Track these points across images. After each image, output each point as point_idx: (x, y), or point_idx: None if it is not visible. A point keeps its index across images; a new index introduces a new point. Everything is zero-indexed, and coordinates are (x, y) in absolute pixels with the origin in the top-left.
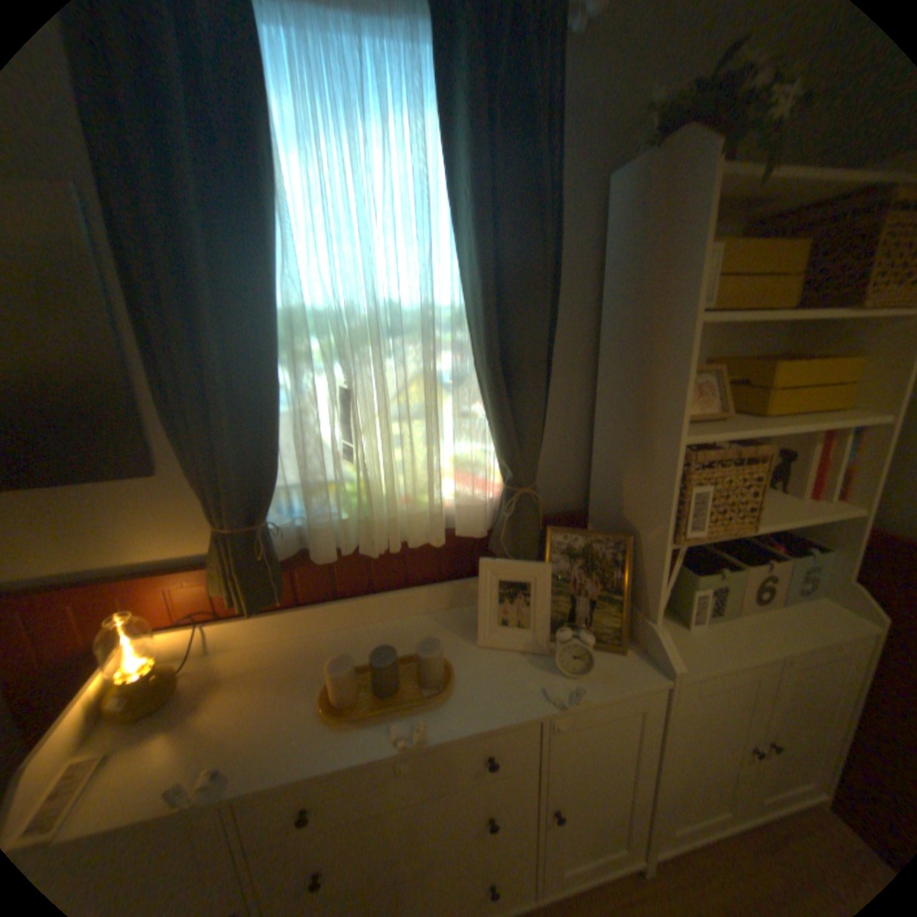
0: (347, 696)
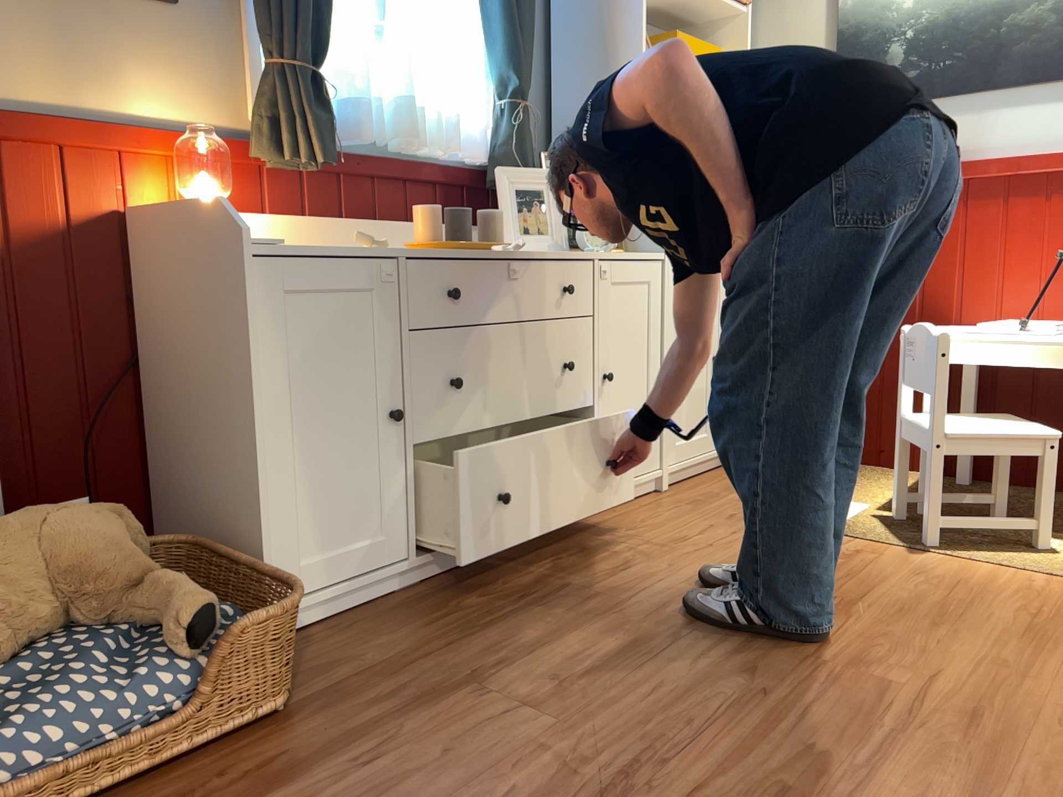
0: (438, 236)
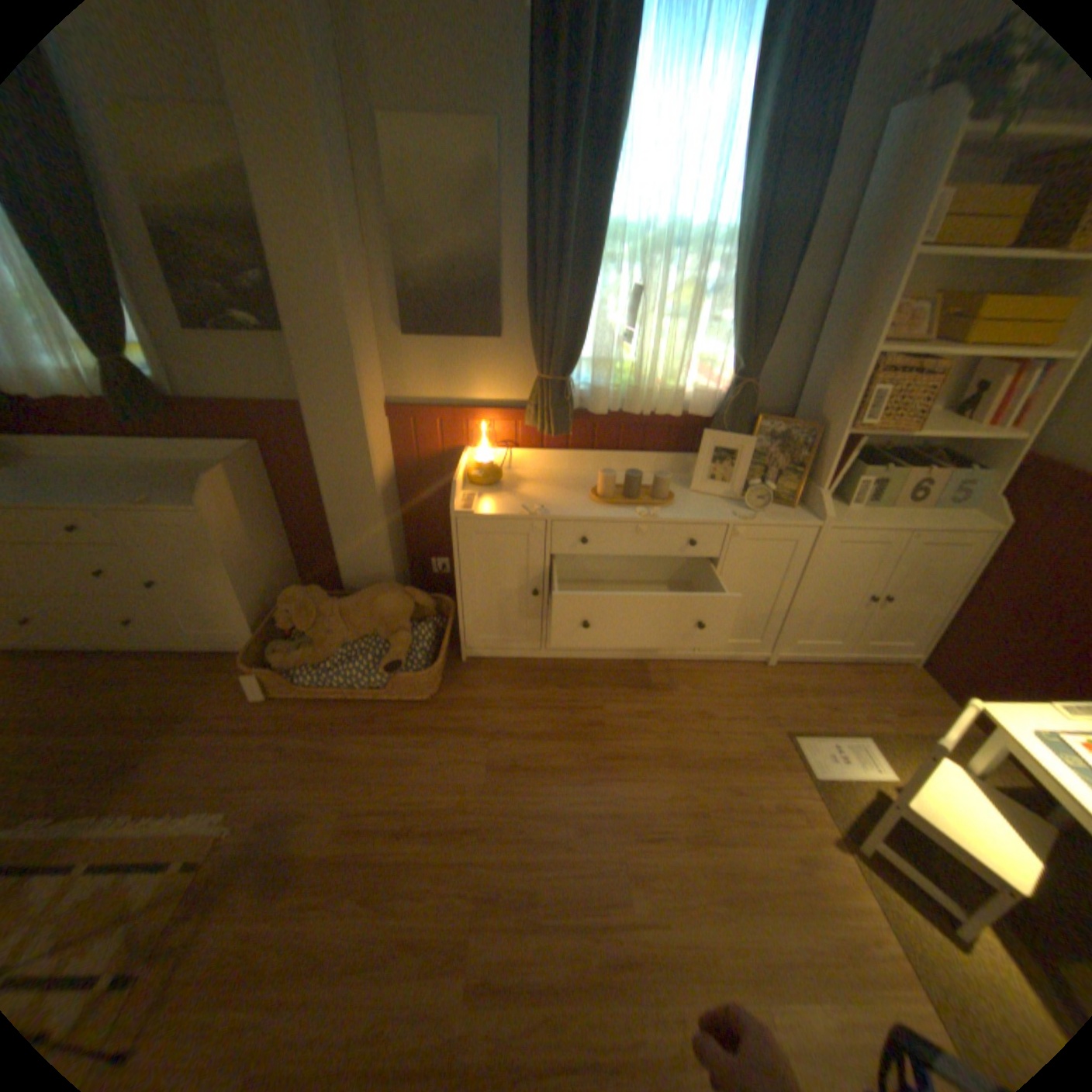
0: (608, 492)
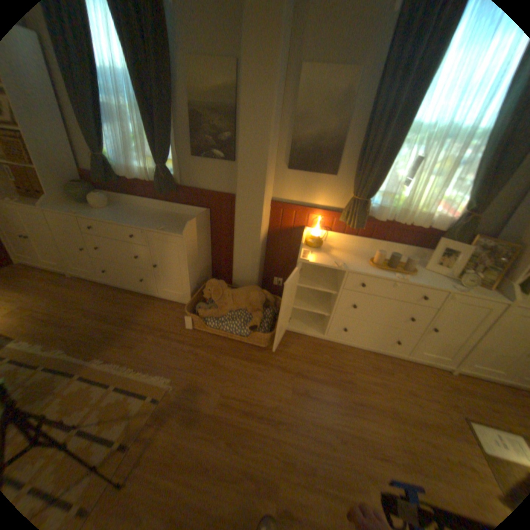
0: (380, 262)
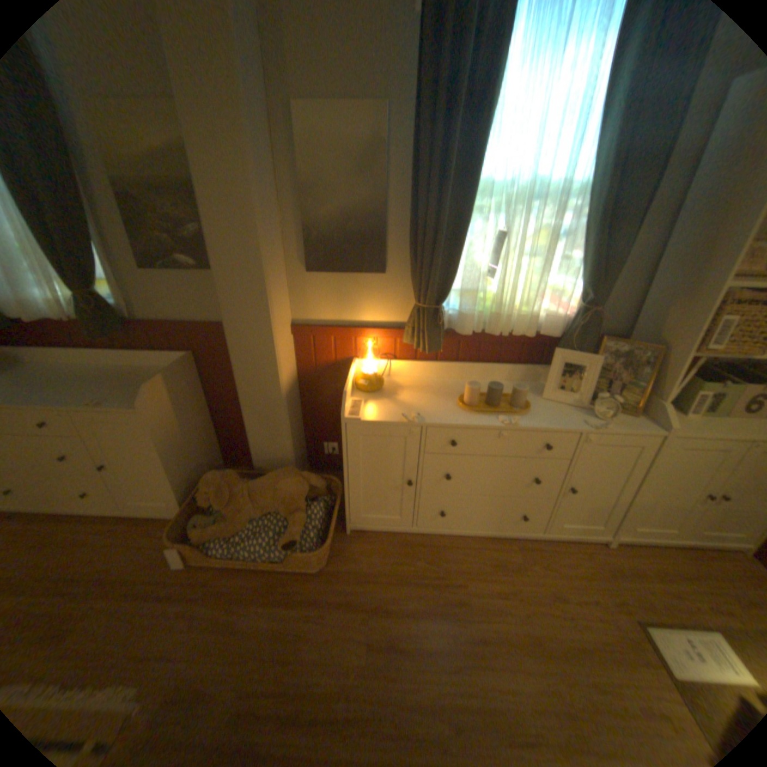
0: (474, 400)
